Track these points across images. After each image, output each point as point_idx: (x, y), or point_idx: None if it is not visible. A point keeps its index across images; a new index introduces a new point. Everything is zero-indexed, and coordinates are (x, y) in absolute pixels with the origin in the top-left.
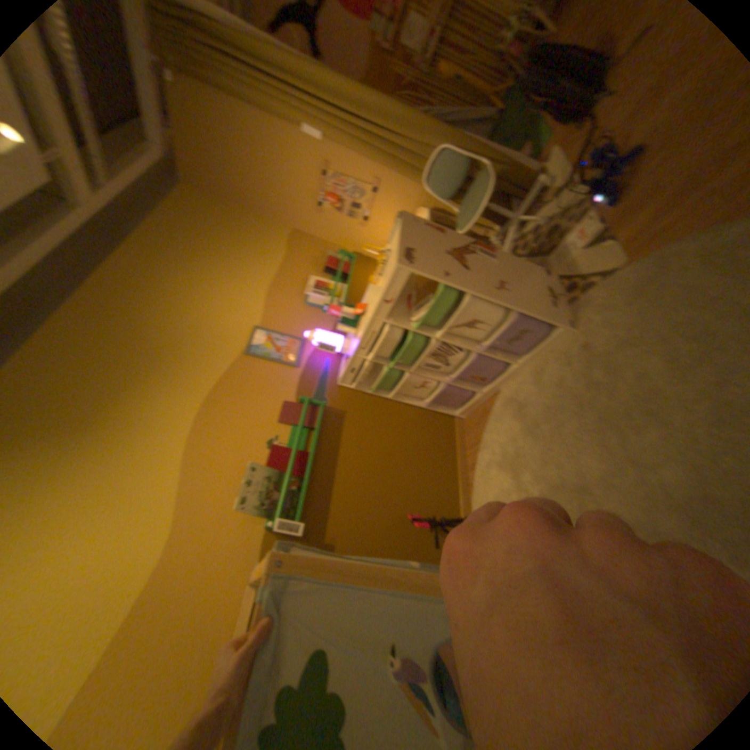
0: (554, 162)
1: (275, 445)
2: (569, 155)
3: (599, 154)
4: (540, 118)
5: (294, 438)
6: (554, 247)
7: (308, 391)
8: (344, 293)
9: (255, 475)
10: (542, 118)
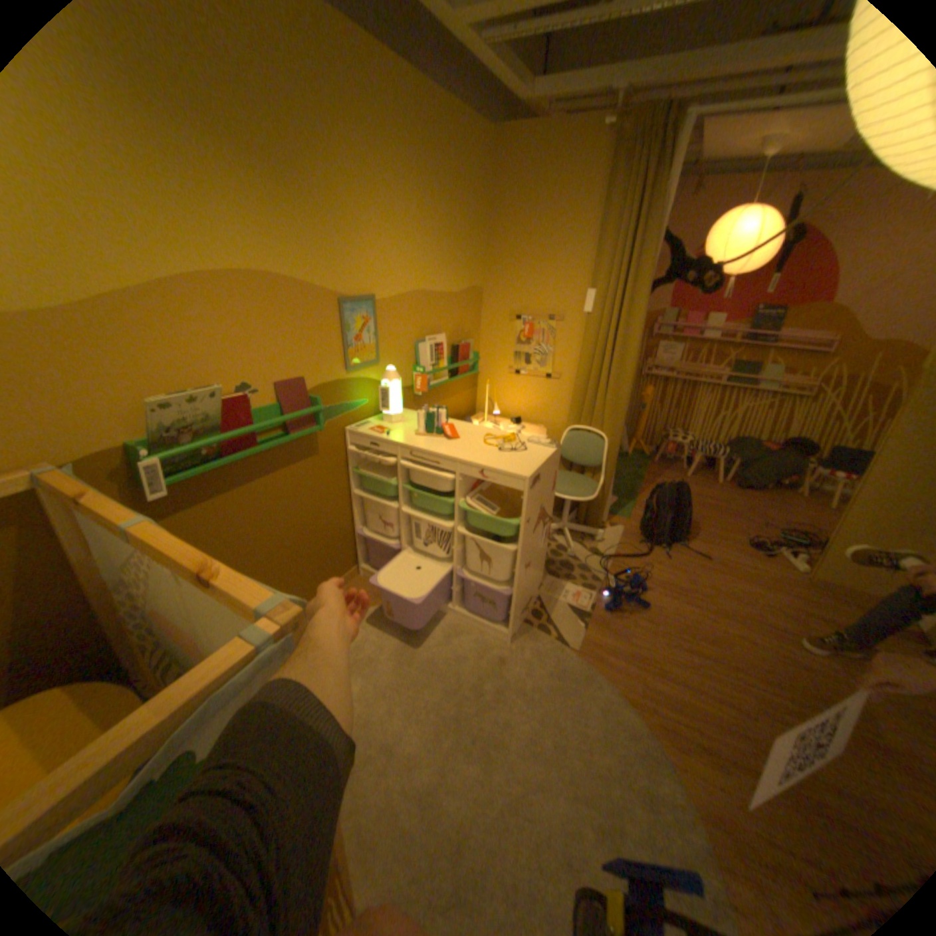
0: (611, 534)
1: (247, 401)
2: (620, 546)
3: (630, 573)
4: (634, 500)
5: (263, 416)
6: (555, 577)
7: (324, 400)
8: (440, 384)
9: (205, 403)
10: (634, 502)
